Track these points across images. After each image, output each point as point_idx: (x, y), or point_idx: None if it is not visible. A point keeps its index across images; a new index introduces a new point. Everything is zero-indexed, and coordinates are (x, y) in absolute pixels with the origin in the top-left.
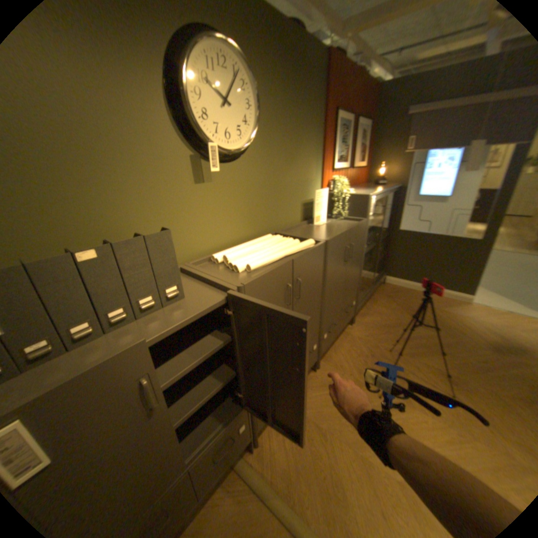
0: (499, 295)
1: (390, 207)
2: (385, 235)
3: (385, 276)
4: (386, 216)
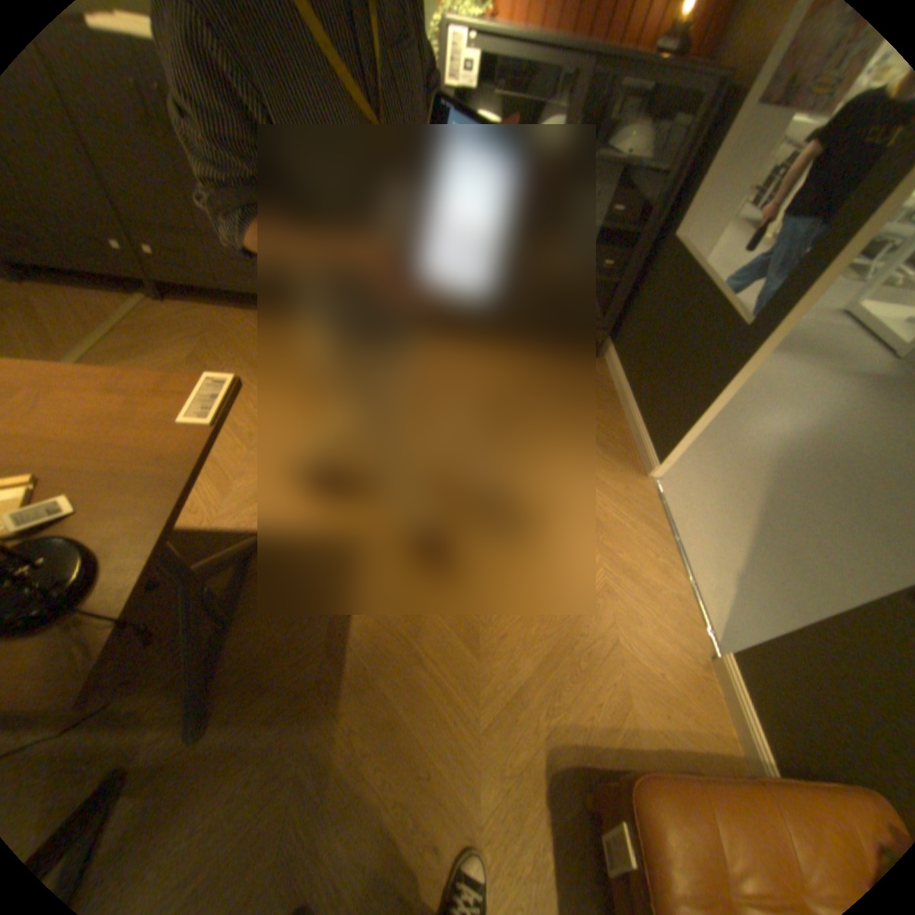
0: (758, 531)
1: (687, 153)
2: (622, 228)
3: (612, 344)
4: (615, 159)
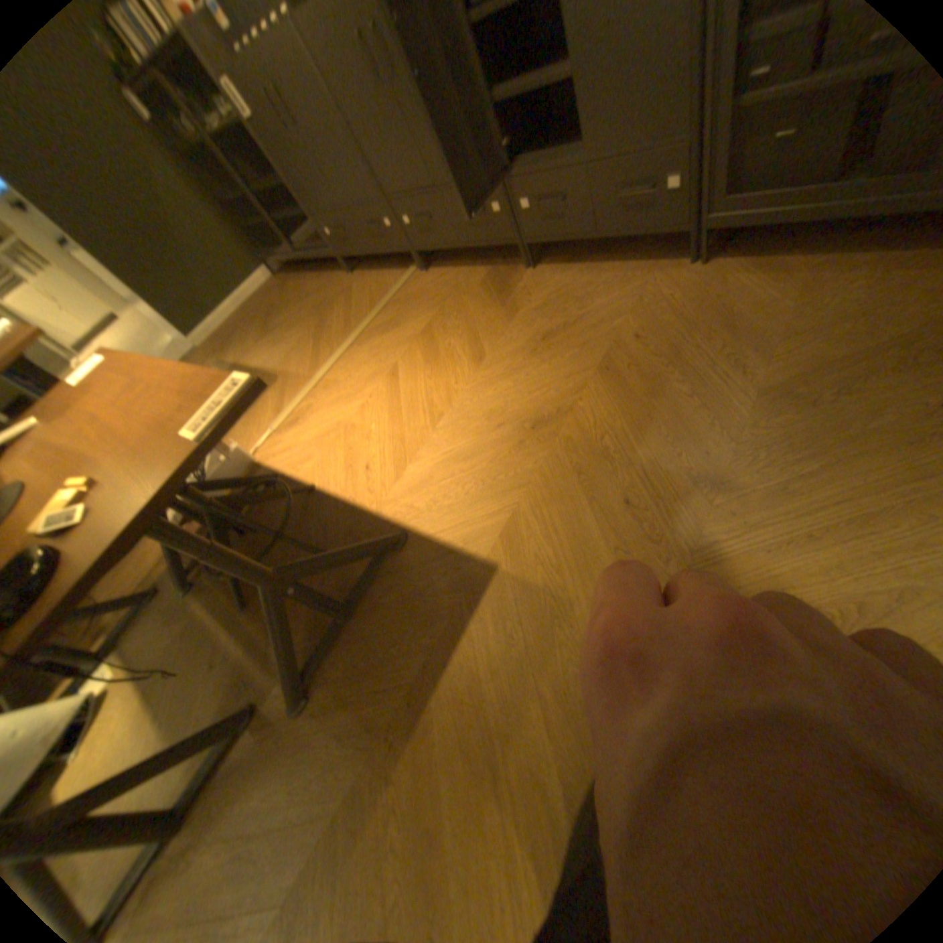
0: None
1: None
2: None
3: None
4: None
